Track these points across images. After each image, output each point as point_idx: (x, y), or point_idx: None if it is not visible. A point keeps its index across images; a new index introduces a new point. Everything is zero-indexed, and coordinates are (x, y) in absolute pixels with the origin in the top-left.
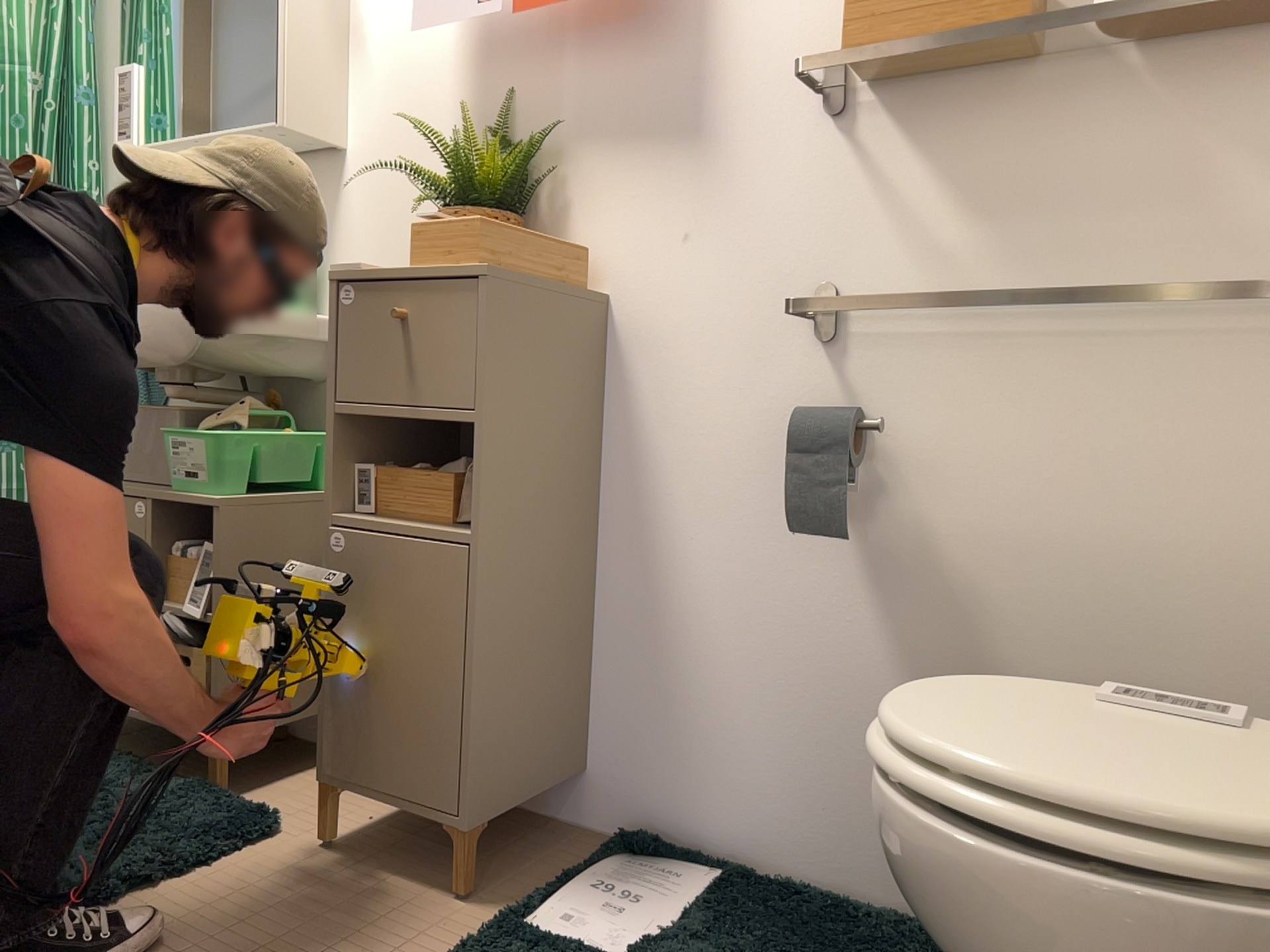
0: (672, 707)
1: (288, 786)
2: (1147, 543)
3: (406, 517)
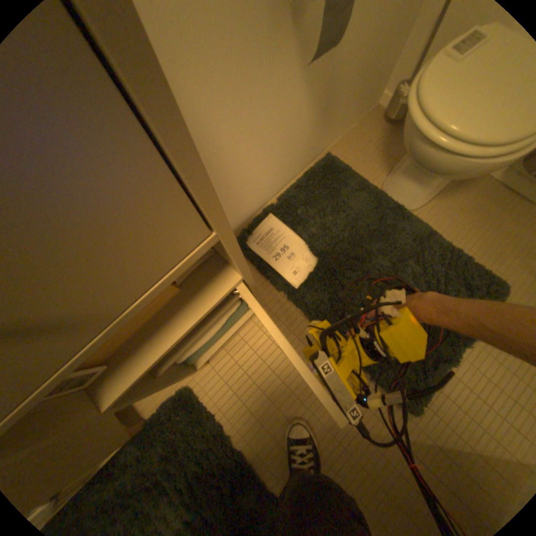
0: (229, 199)
1: None
2: None
3: (146, 336)
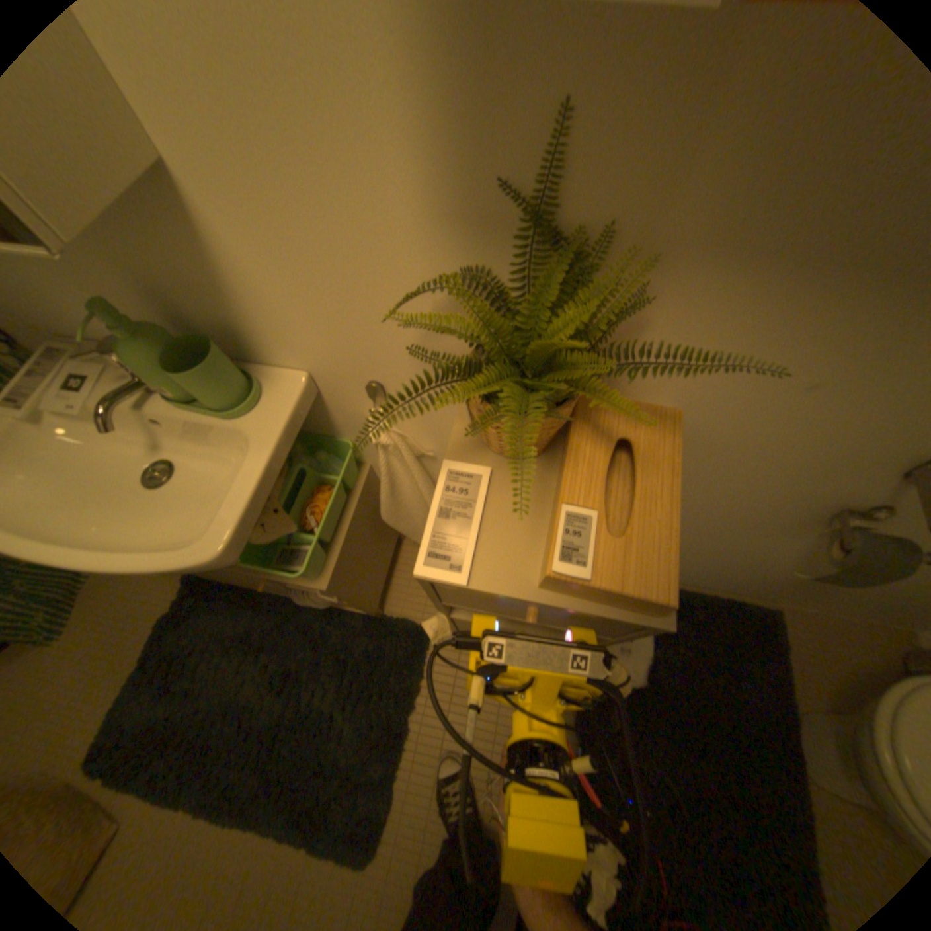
0: None
1: (402, 592)
2: None
3: None
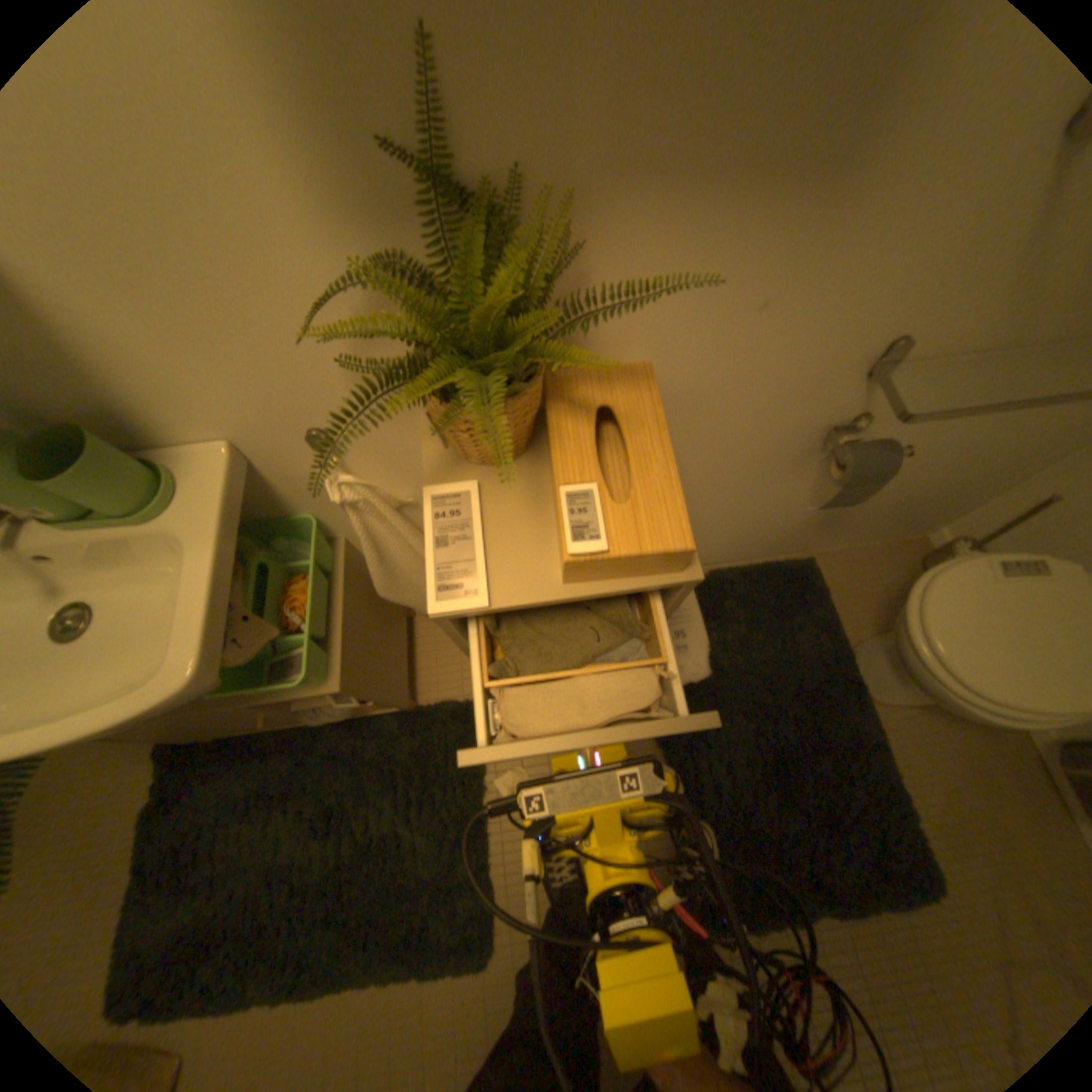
0: None
1: (431, 674)
2: (1000, 439)
3: None
